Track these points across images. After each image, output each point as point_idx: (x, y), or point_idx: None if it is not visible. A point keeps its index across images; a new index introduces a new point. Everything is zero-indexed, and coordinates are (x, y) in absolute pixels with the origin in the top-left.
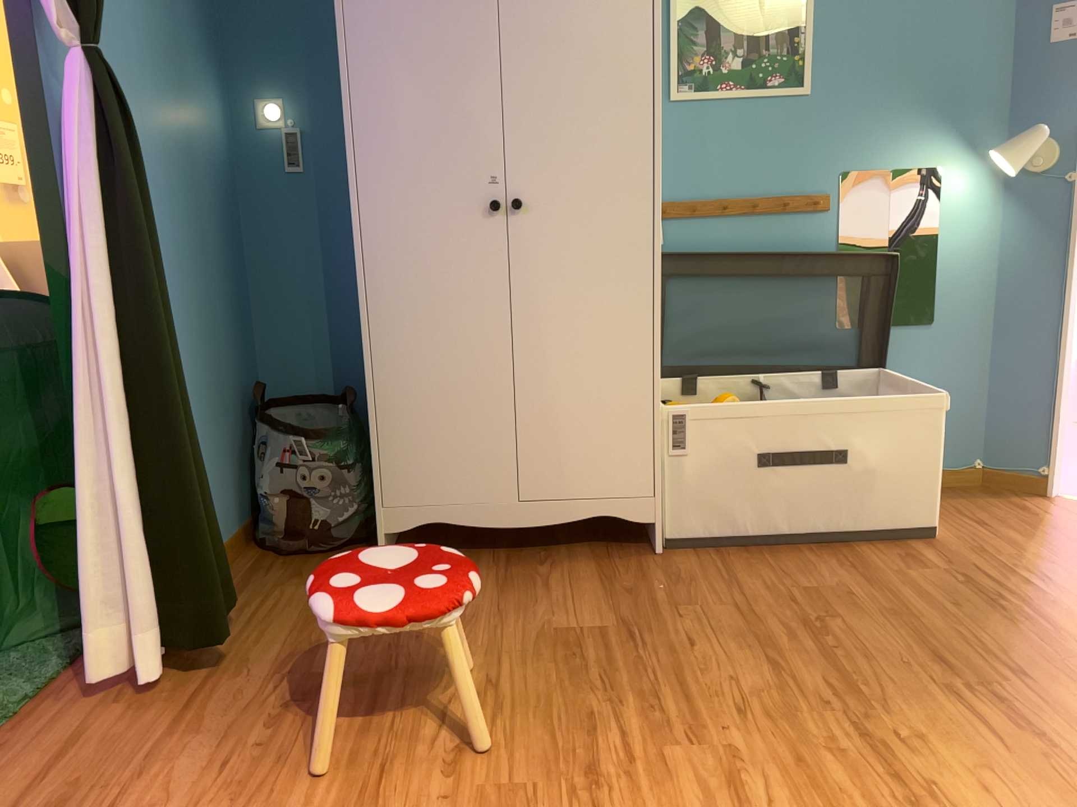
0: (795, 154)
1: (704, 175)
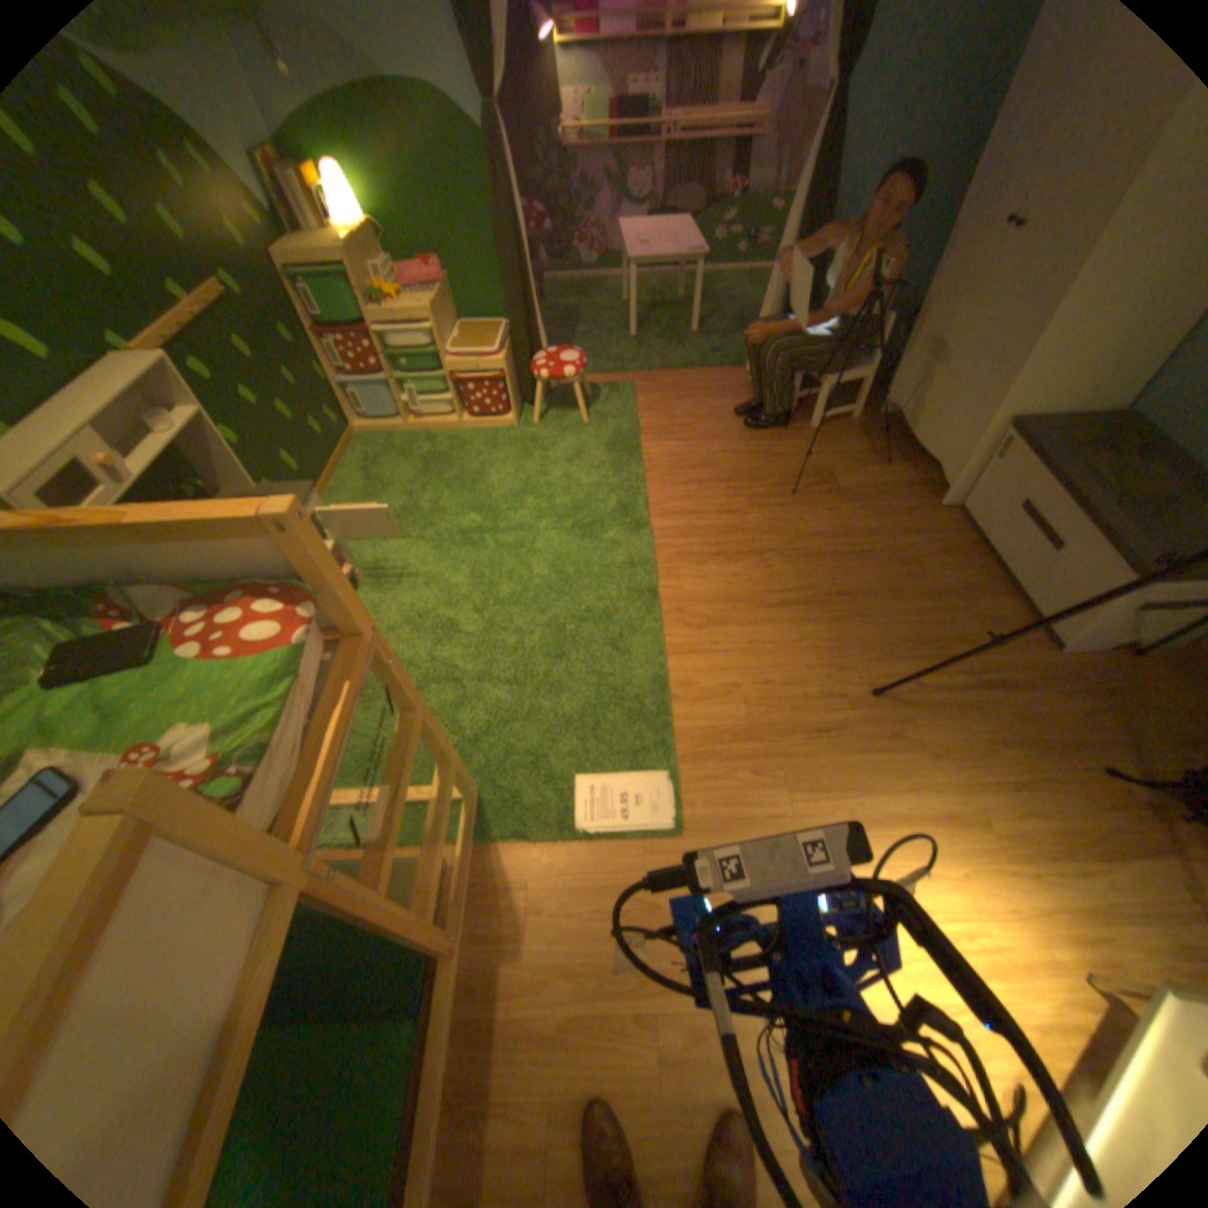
0: None
1: None
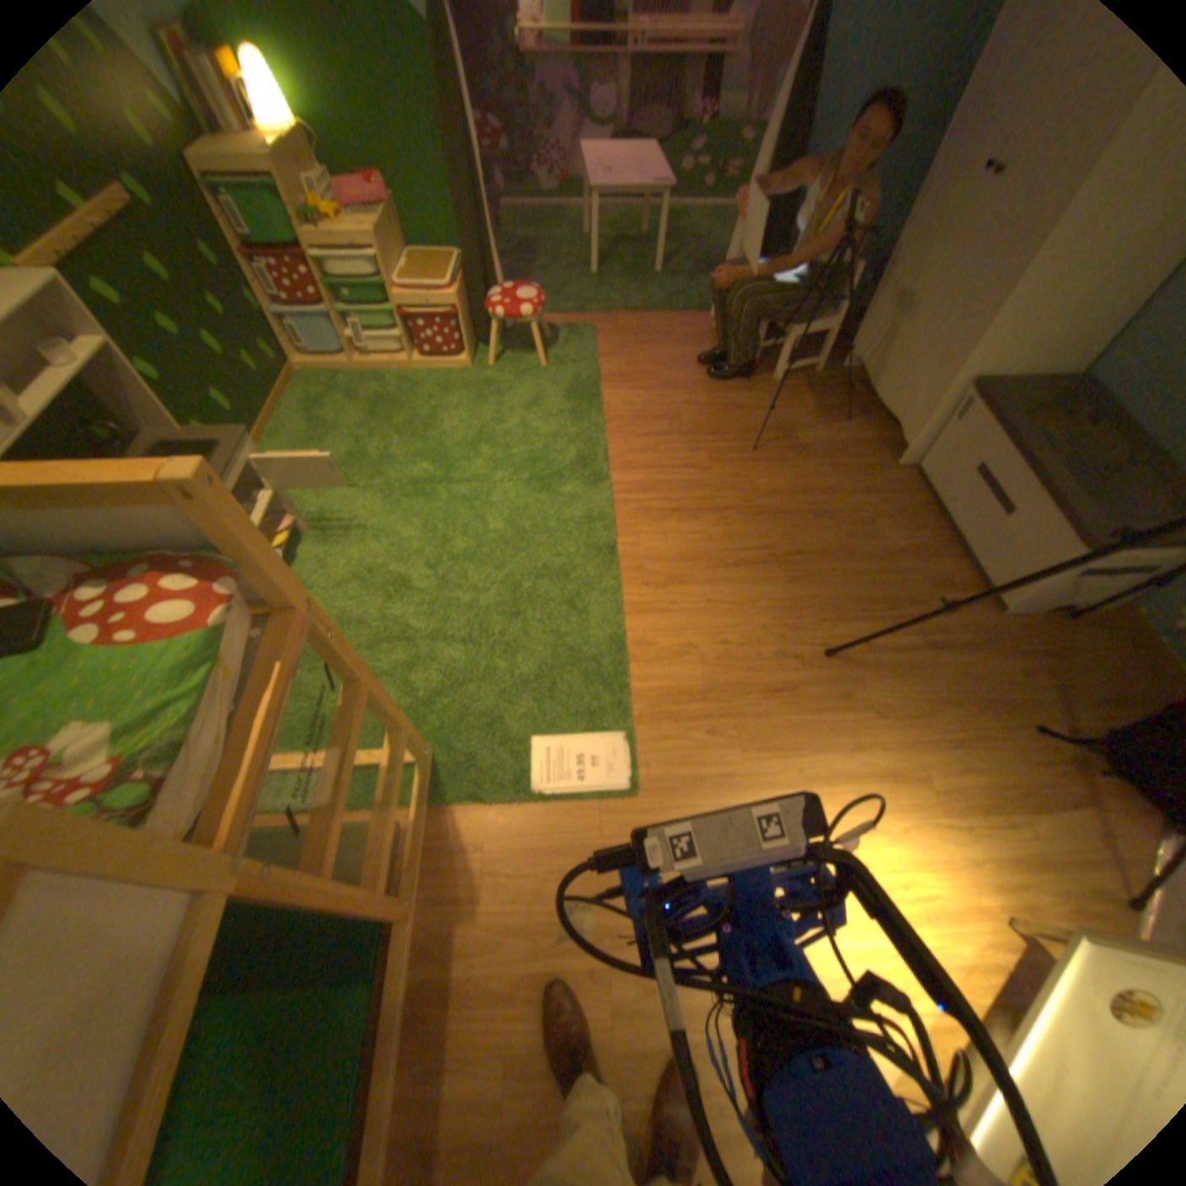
0: None
1: None
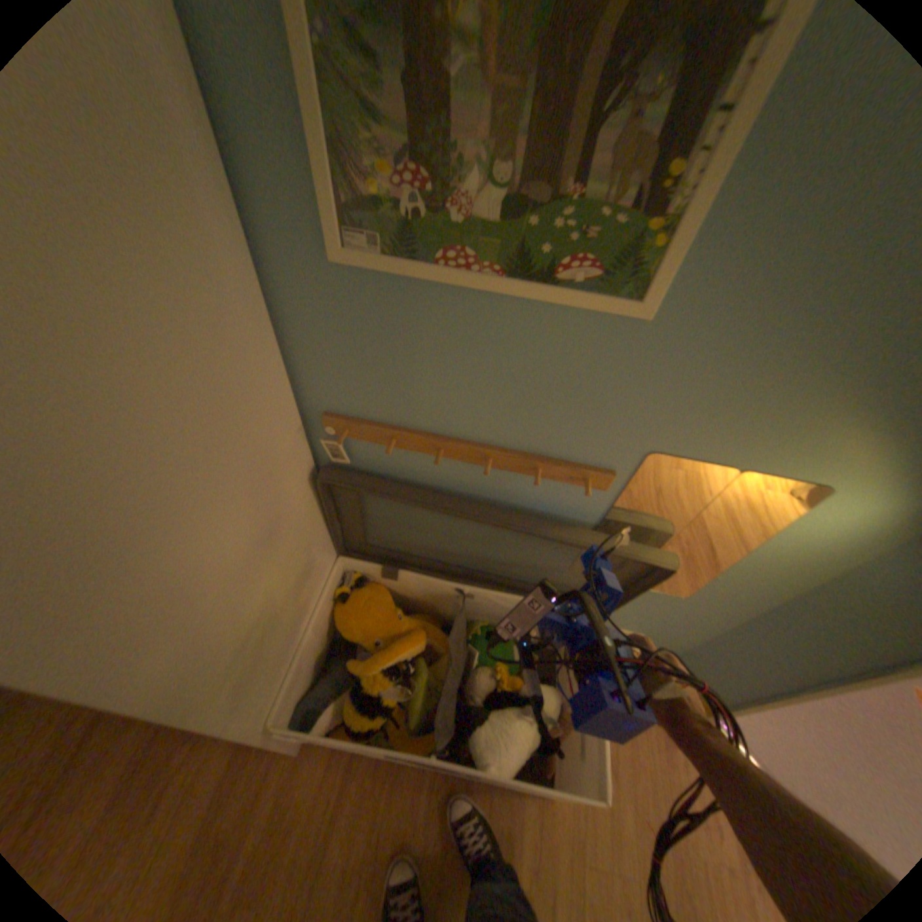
0: (582, 407)
1: (413, 396)
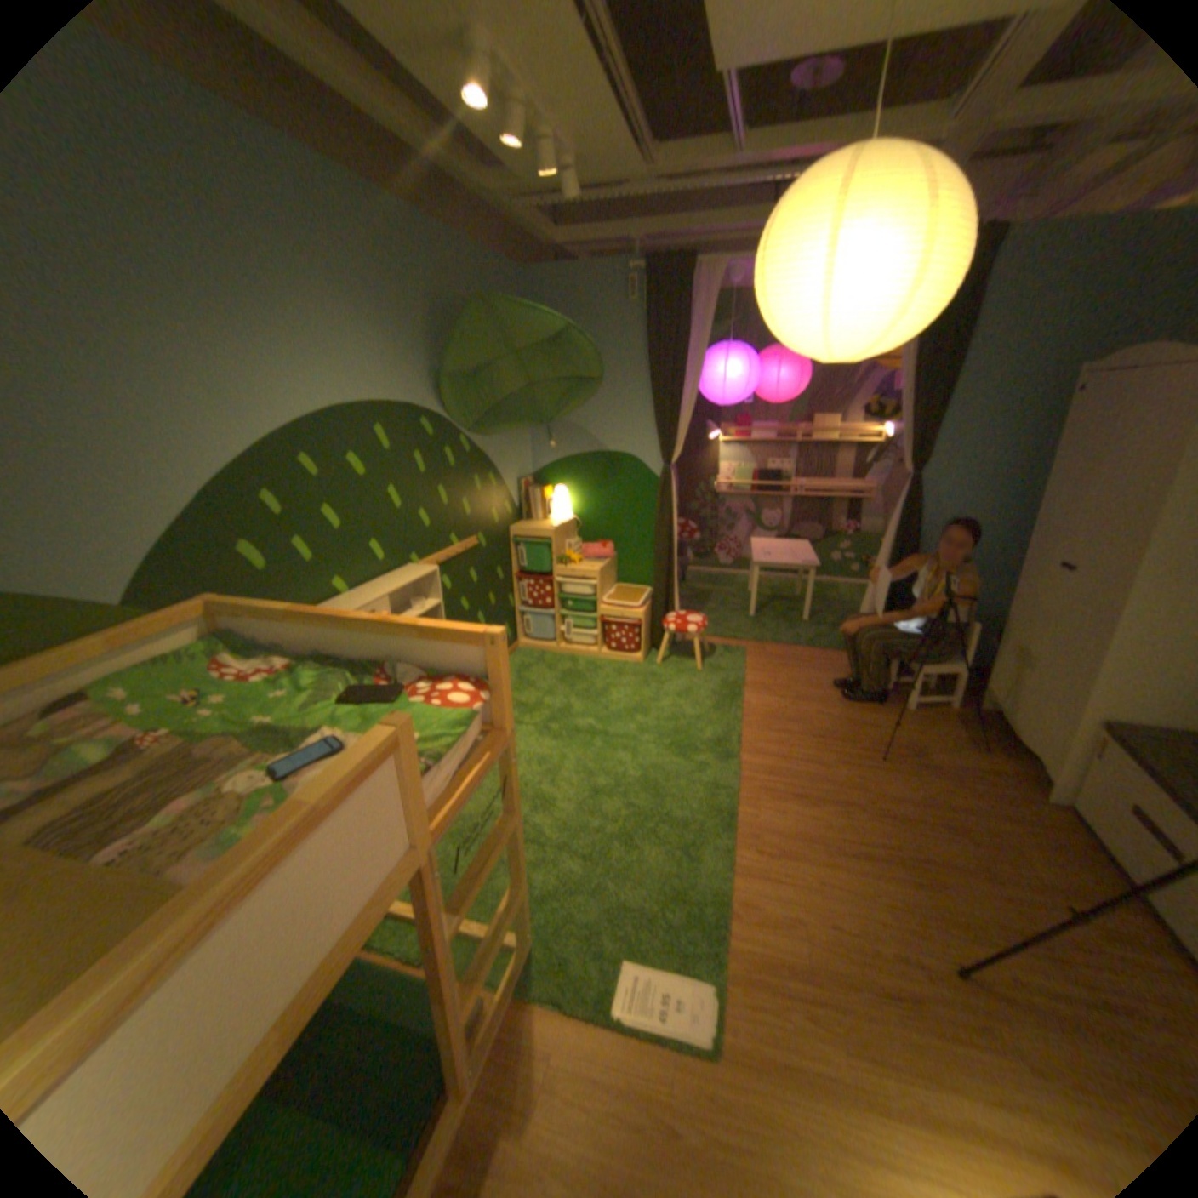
0: None
1: None
